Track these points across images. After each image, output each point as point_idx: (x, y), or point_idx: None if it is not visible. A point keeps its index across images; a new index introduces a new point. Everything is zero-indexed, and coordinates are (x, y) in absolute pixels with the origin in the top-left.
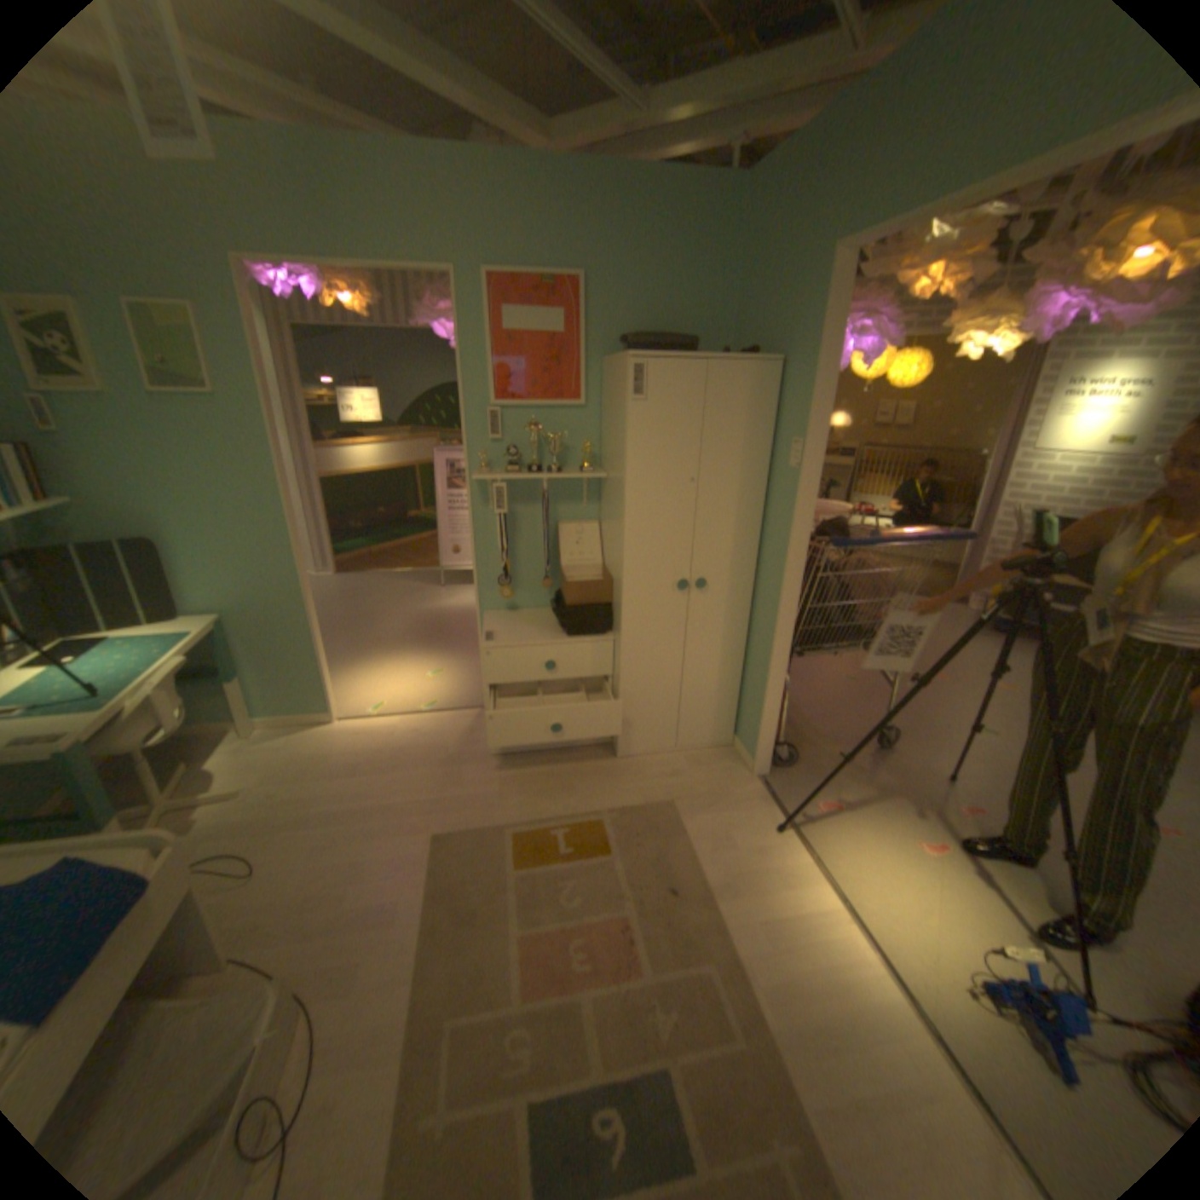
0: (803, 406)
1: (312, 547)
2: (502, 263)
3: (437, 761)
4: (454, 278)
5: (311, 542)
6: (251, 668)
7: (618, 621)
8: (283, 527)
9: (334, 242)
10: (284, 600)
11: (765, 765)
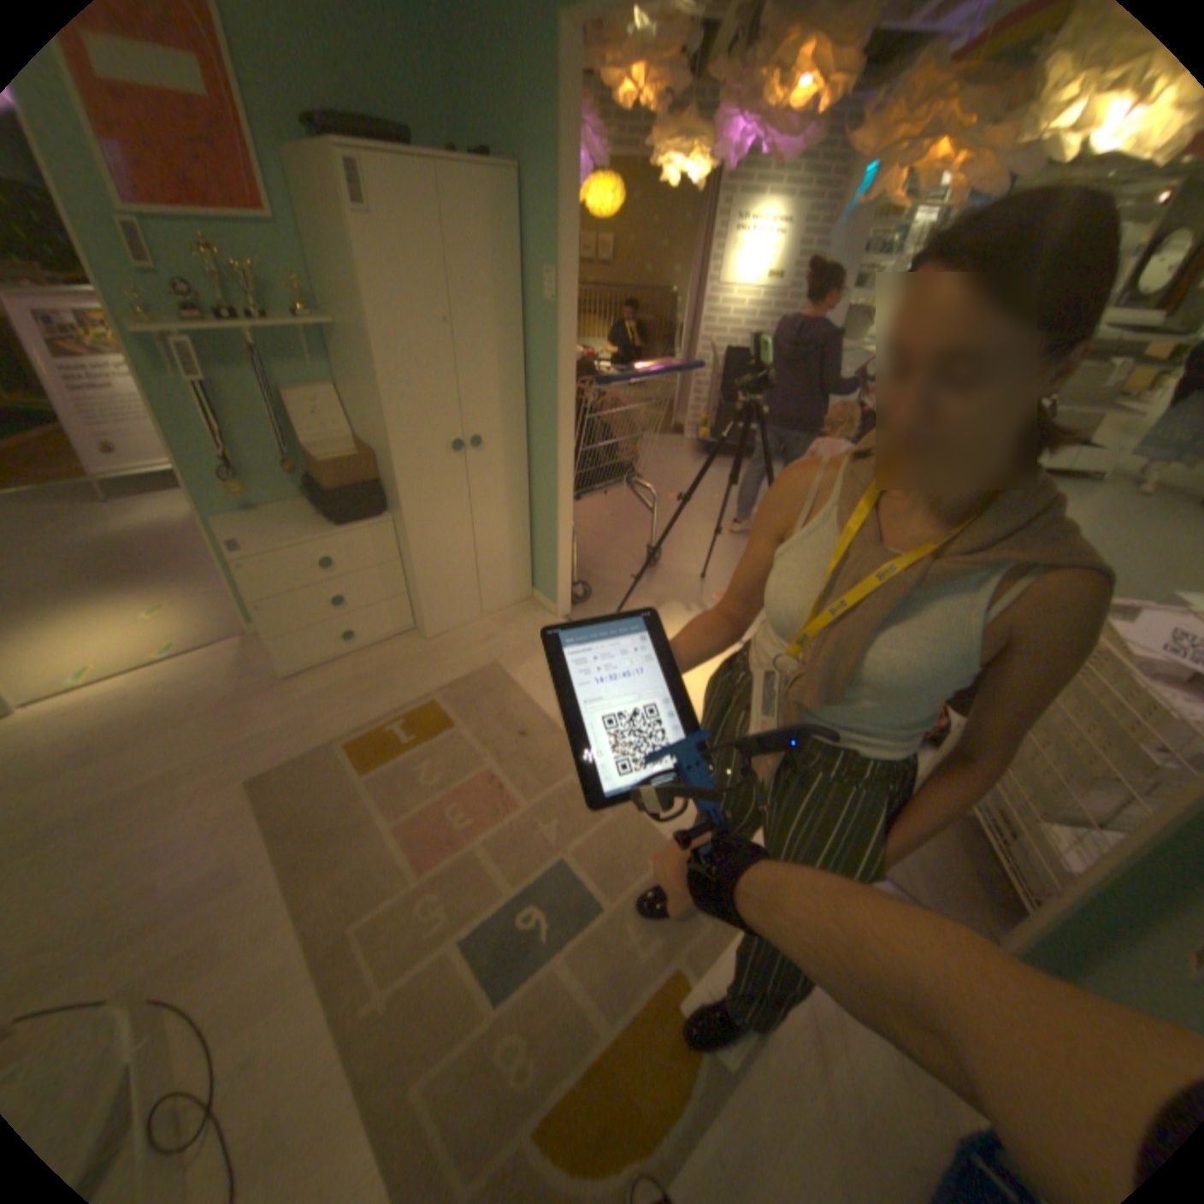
0: (548, 229)
1: None
2: None
3: (207, 707)
4: None
5: None
6: None
7: (395, 498)
8: None
9: None
10: None
11: (565, 606)
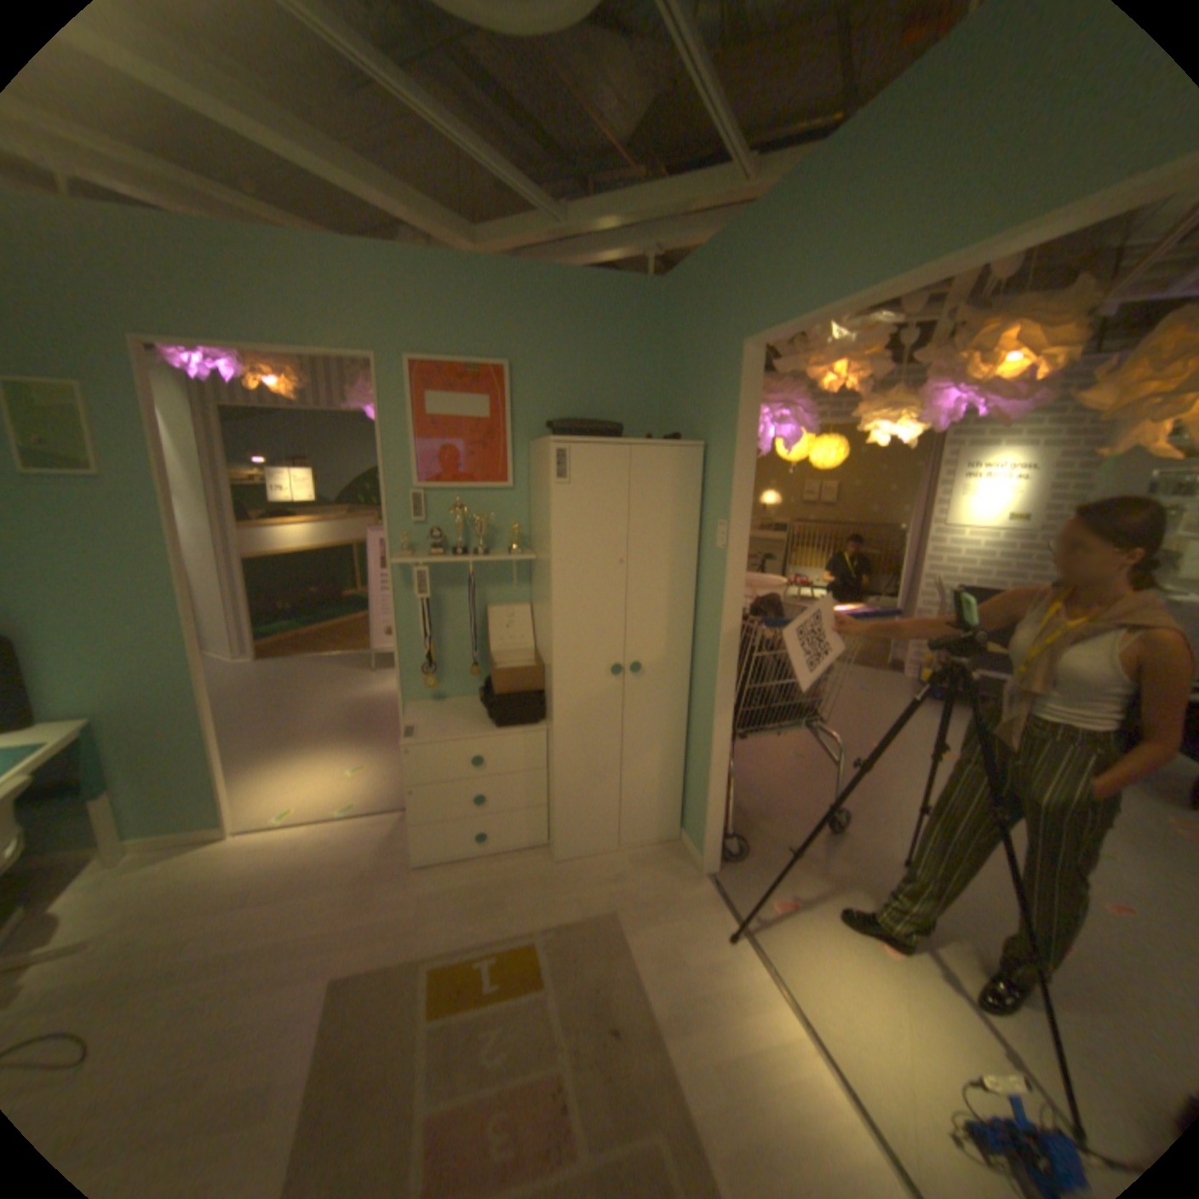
0: (725, 491)
1: (229, 633)
2: (426, 353)
3: (346, 882)
4: (375, 366)
5: (228, 627)
6: (127, 780)
7: (551, 711)
8: (176, 618)
9: (247, 328)
10: (173, 699)
11: (715, 862)
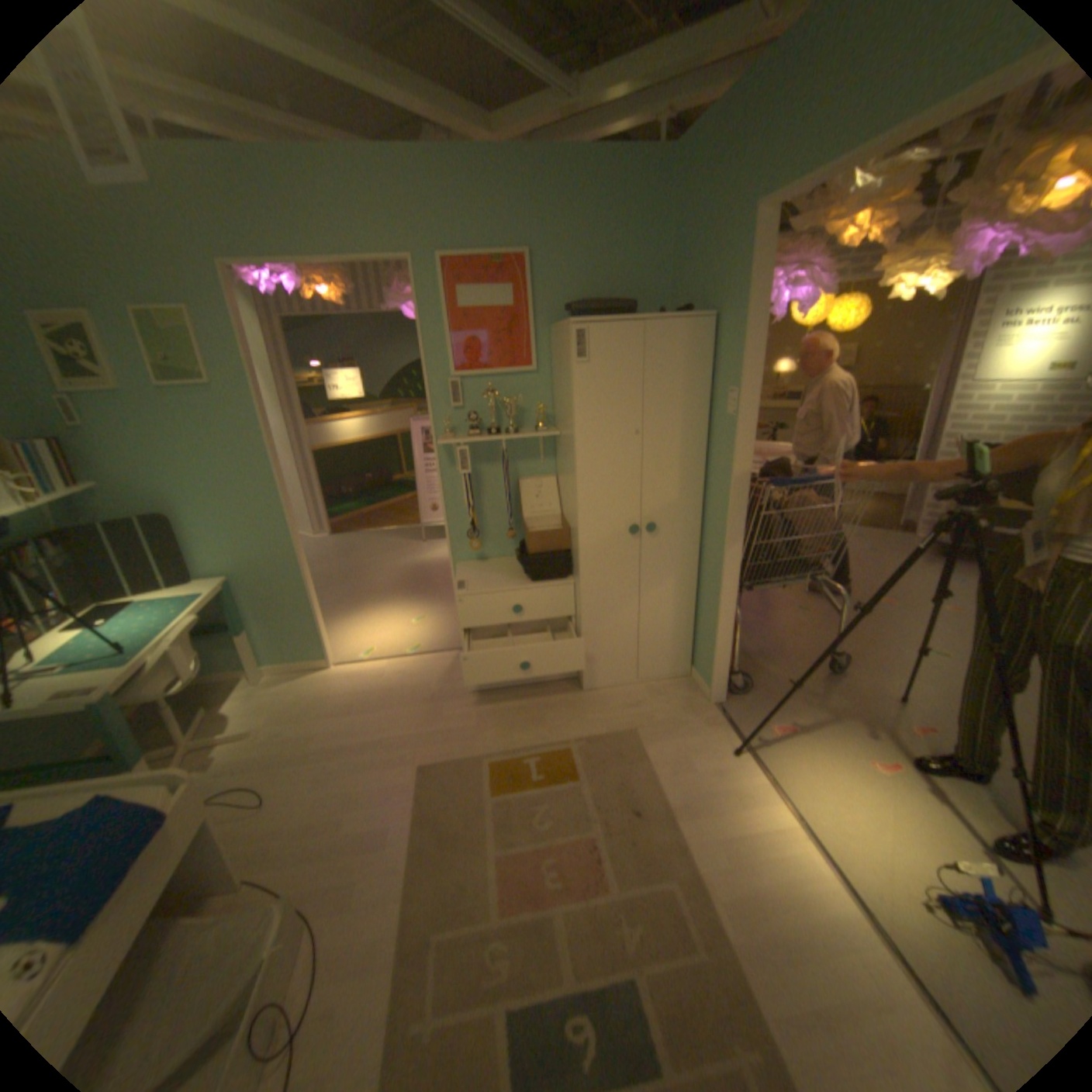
0: (736, 357)
1: (309, 512)
2: (454, 248)
3: (421, 699)
4: (411, 265)
5: (308, 508)
6: (257, 622)
7: (577, 566)
8: (277, 497)
9: (304, 242)
10: (281, 561)
11: (721, 693)
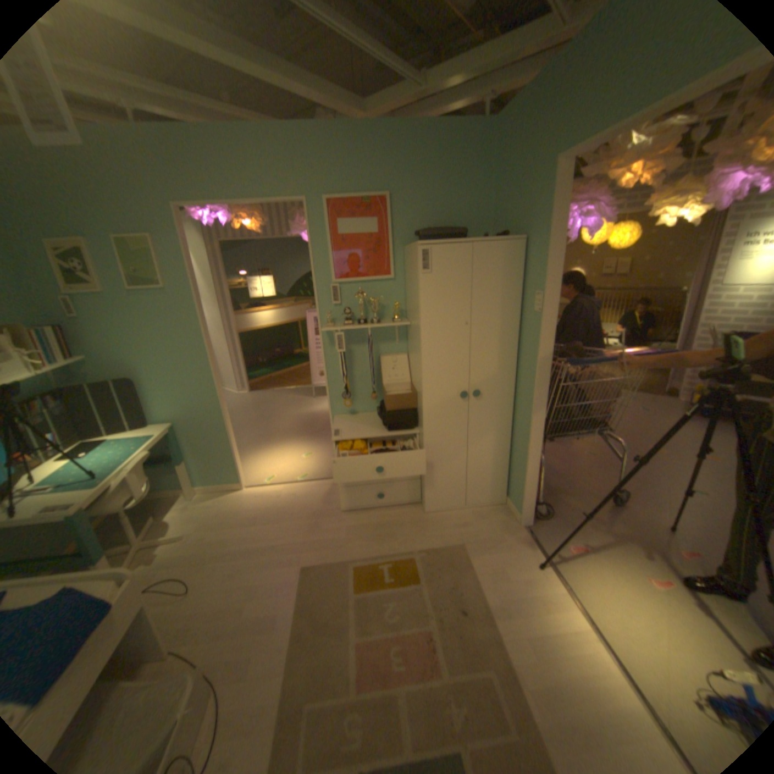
0: (542, 269)
1: (235, 376)
2: (336, 192)
3: (306, 515)
4: (306, 204)
5: (234, 372)
6: (192, 455)
7: (421, 421)
8: (208, 367)
9: (232, 189)
10: (210, 412)
11: (530, 519)
